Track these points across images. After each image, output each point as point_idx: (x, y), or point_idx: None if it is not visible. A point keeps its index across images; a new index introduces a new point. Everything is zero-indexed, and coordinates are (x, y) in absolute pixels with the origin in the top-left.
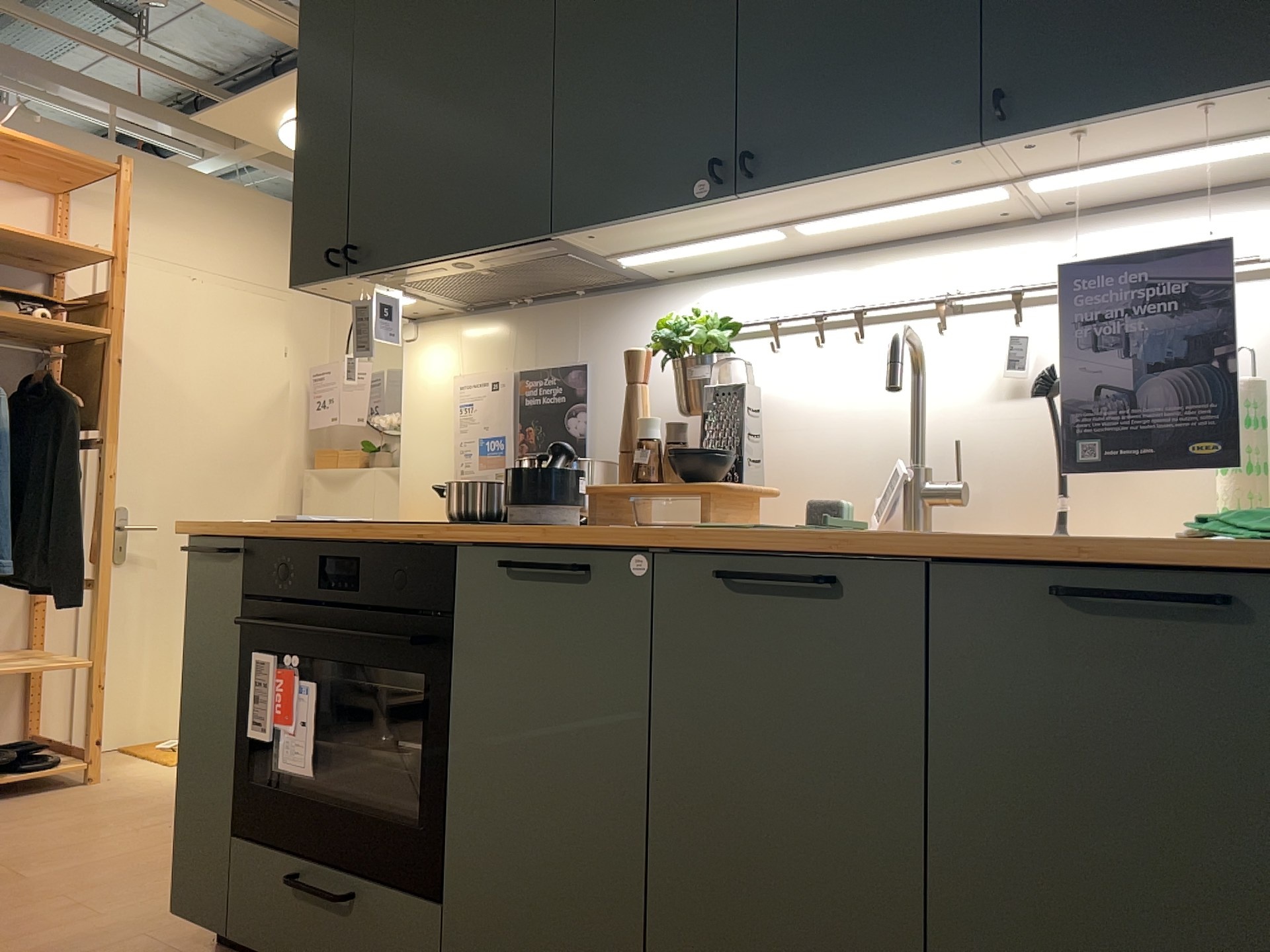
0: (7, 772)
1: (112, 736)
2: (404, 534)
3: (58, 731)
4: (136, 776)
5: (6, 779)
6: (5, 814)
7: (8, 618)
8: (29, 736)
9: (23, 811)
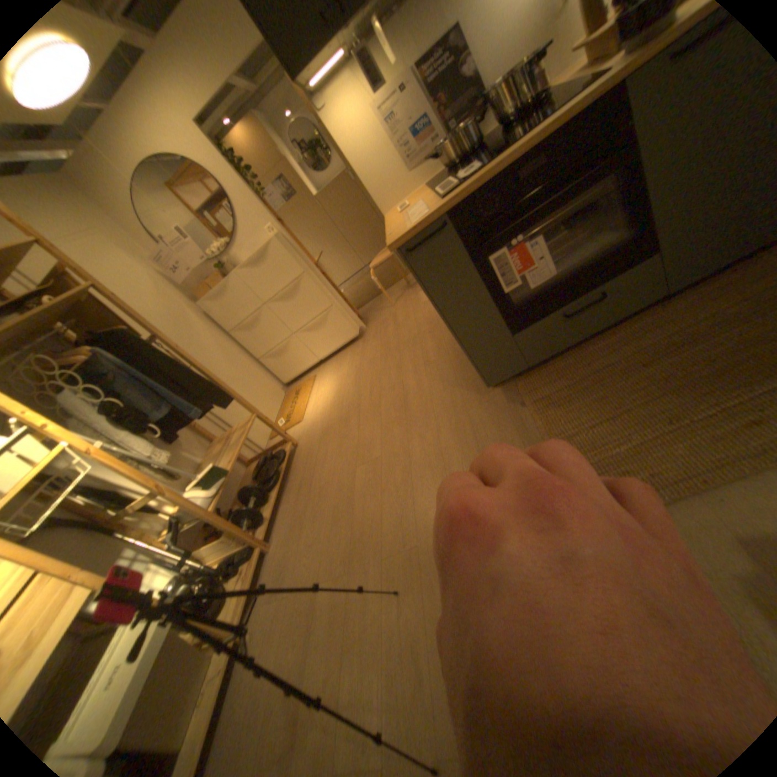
0: (277, 466)
1: (262, 438)
2: (573, 108)
3: (248, 453)
4: (302, 430)
5: (283, 466)
6: (304, 470)
7: (192, 440)
8: (246, 462)
9: (307, 464)
